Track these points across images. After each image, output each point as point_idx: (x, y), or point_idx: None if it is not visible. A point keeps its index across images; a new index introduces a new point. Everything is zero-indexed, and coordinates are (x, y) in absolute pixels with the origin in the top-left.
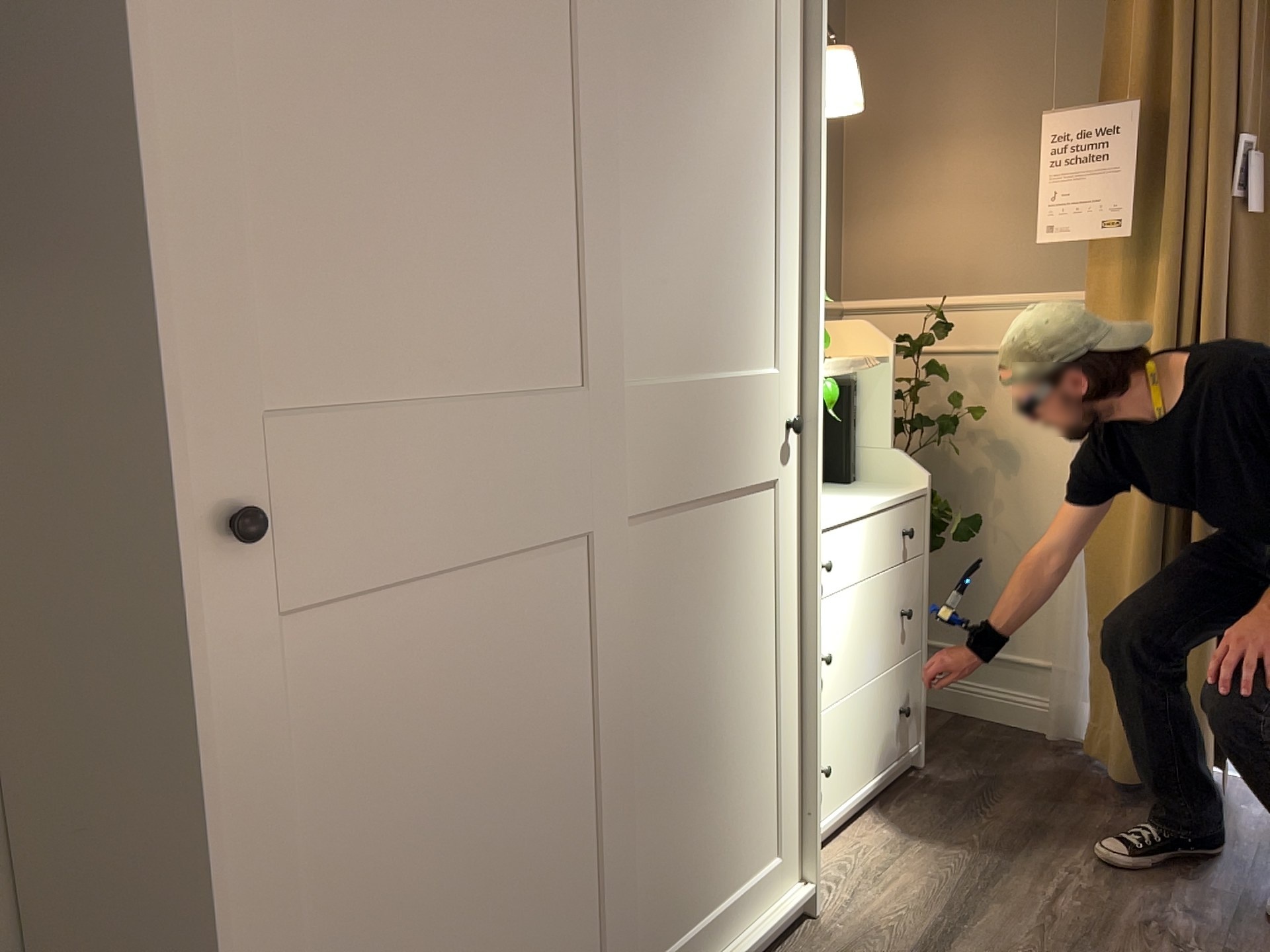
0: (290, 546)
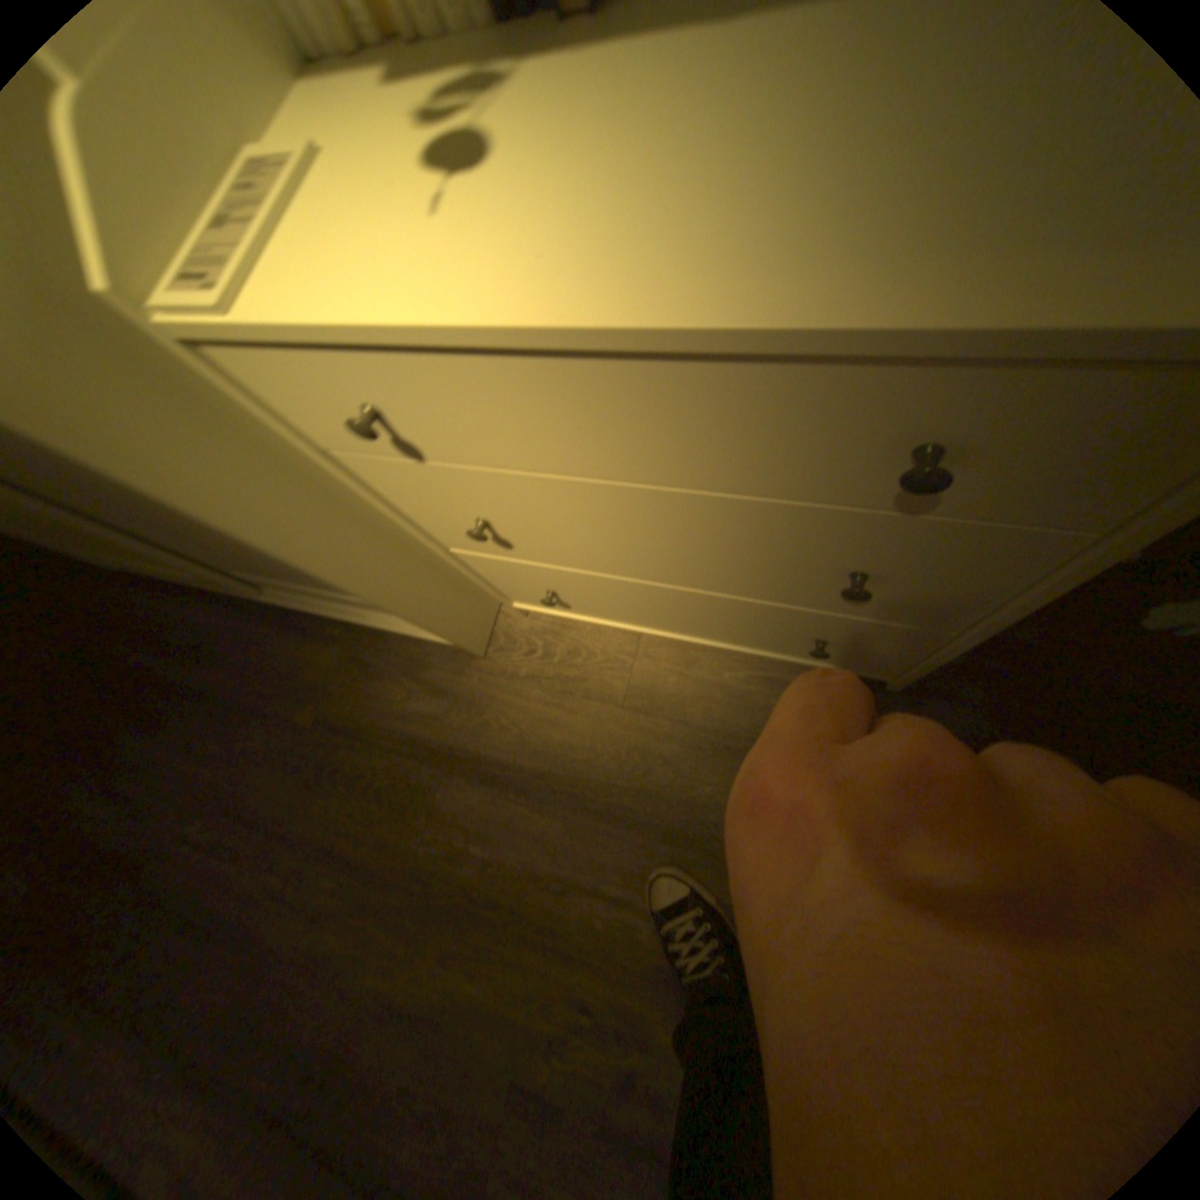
0: None
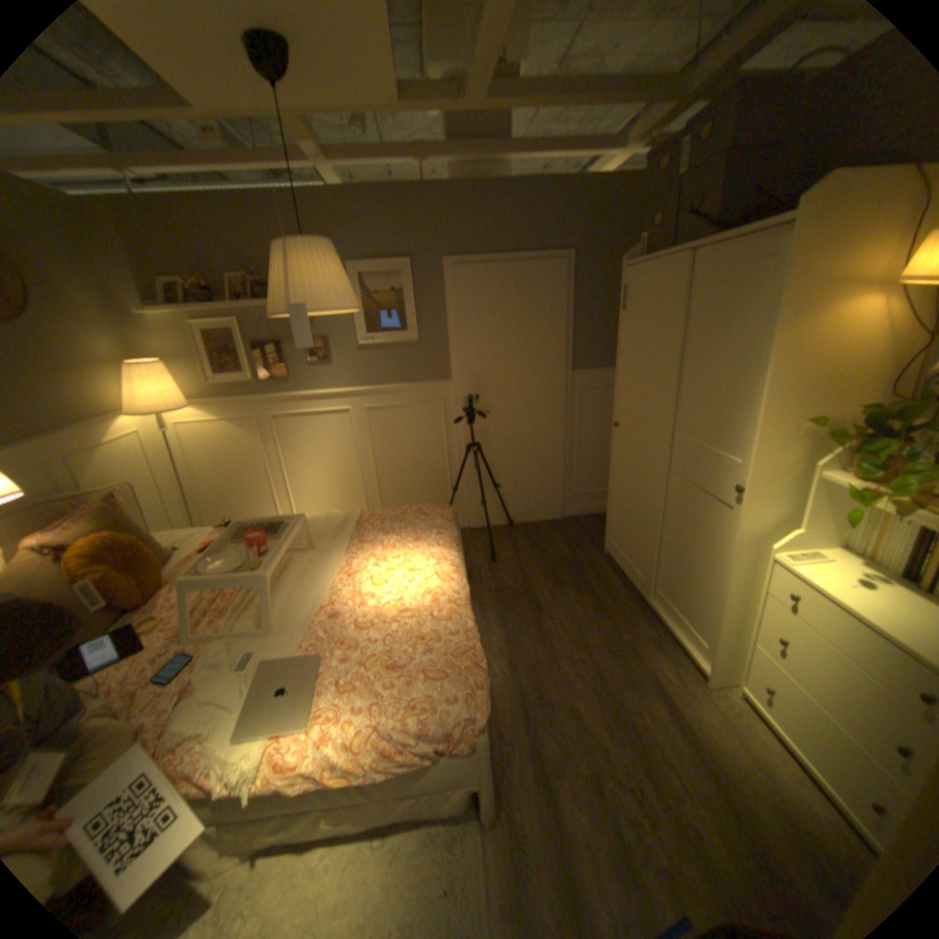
0: (621, 433)
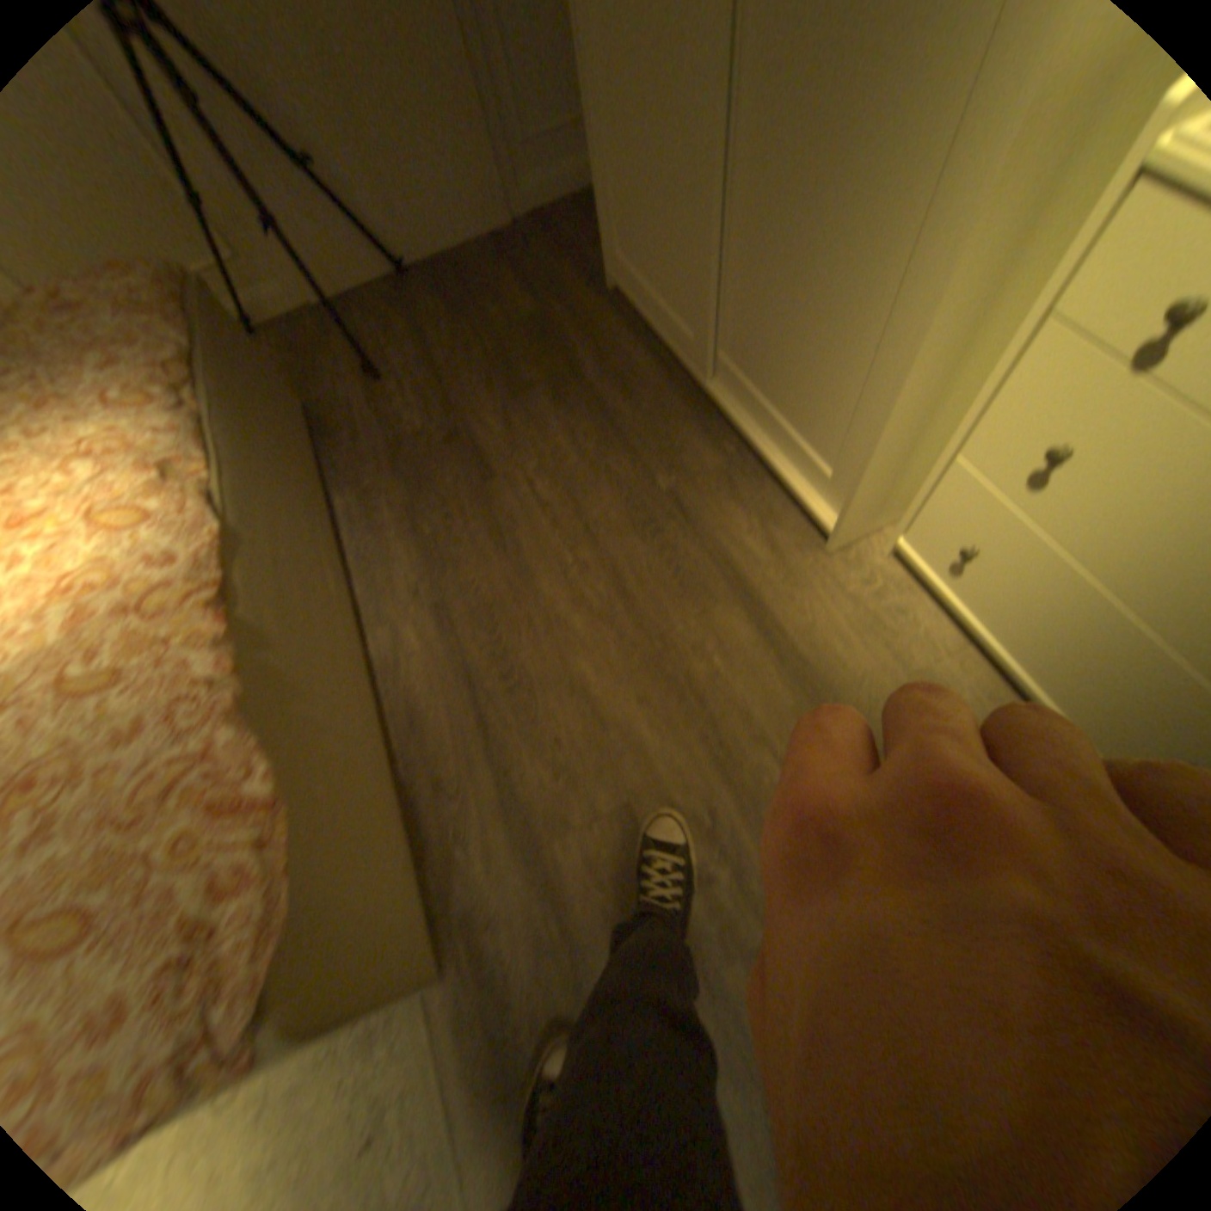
0: None
